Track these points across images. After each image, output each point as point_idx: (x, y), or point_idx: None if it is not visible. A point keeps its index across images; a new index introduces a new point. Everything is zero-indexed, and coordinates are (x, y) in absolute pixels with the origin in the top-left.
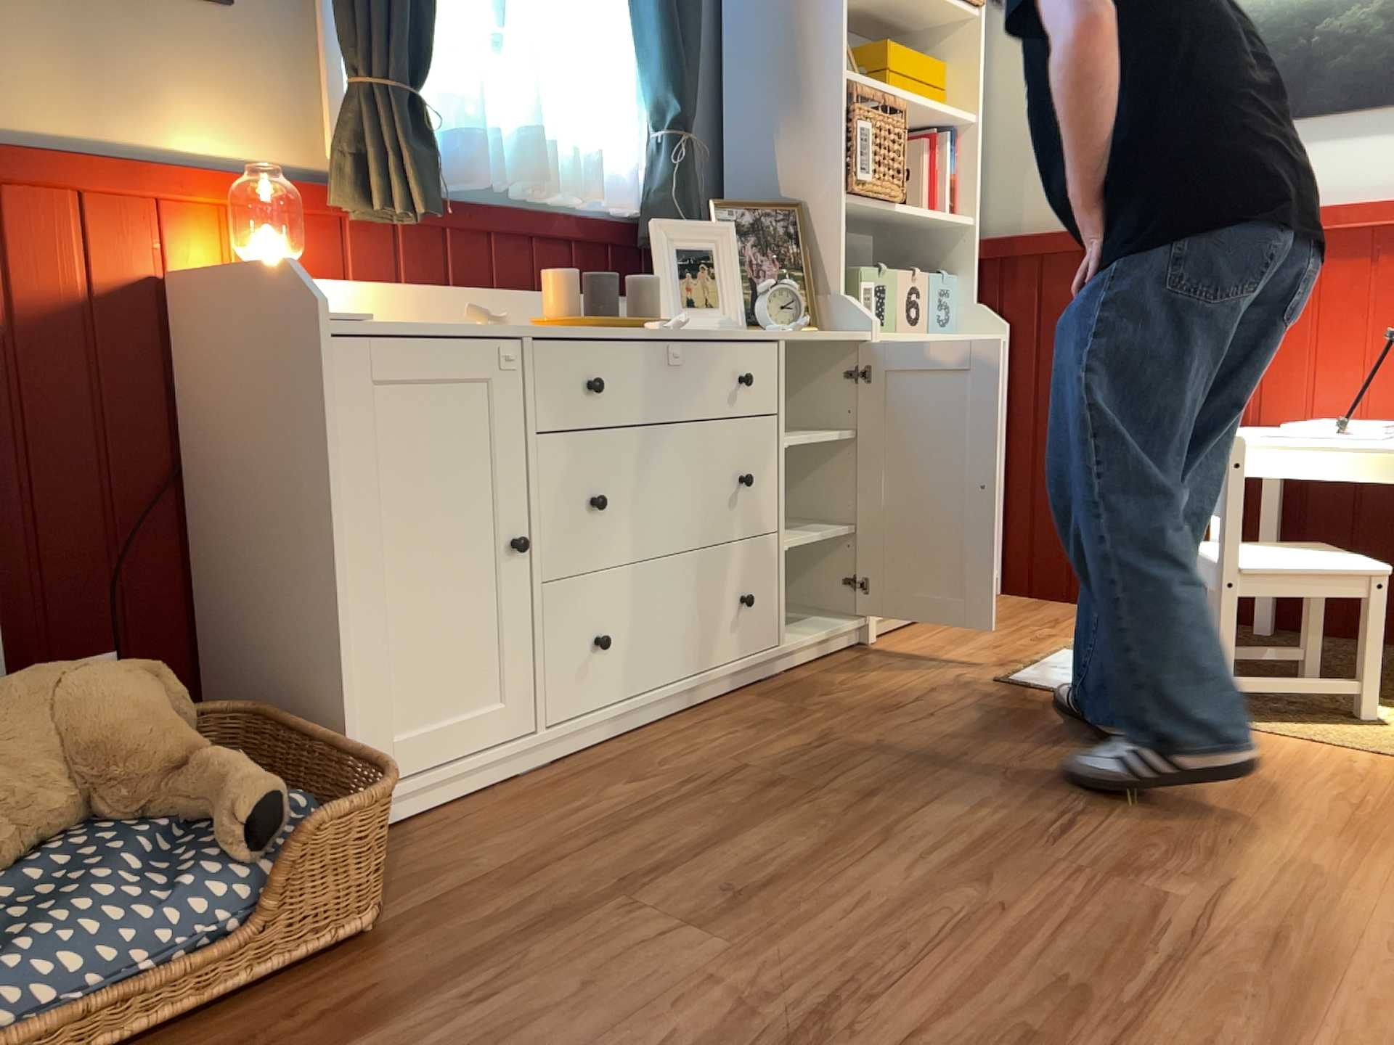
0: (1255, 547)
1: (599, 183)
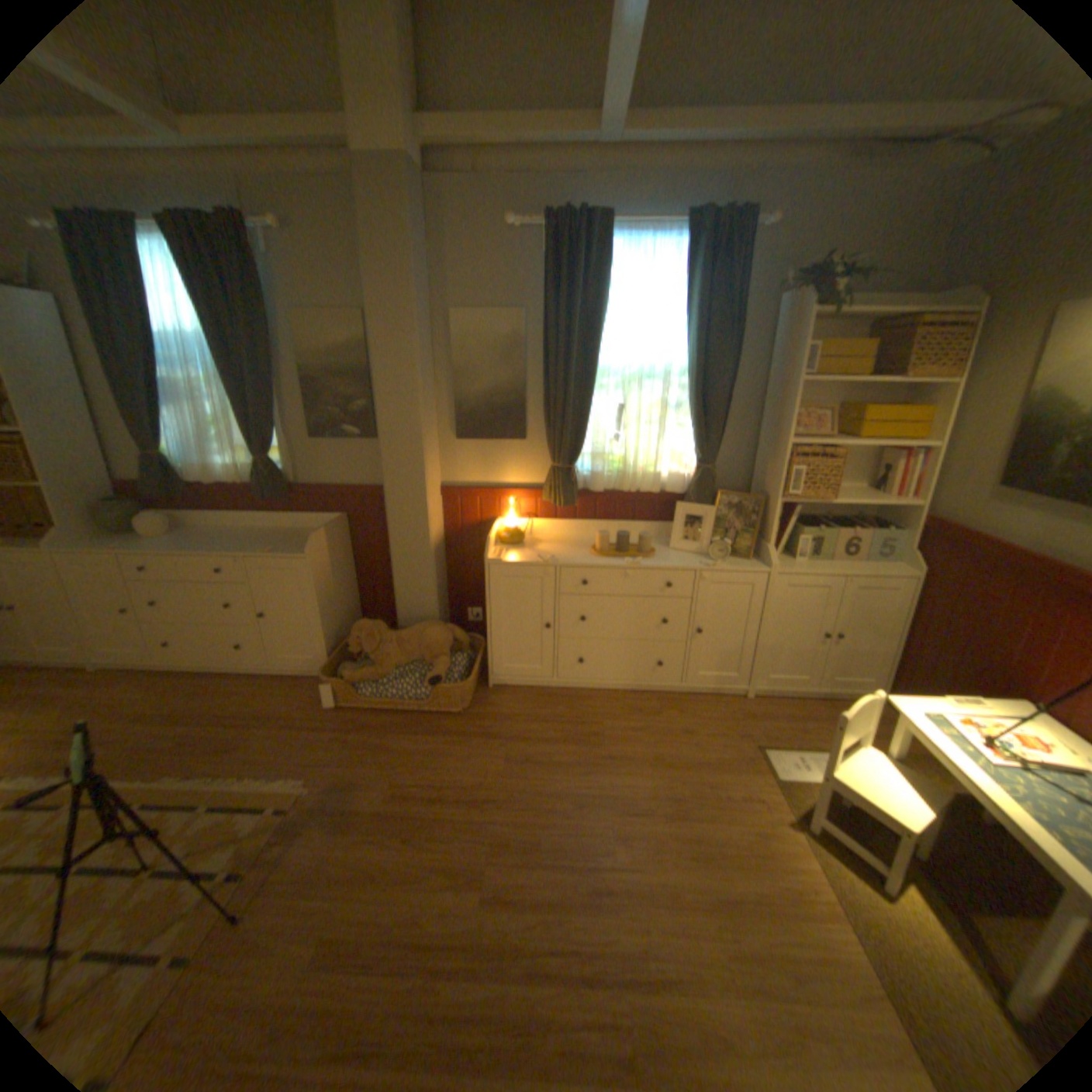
0: (897, 772)
1: (668, 480)
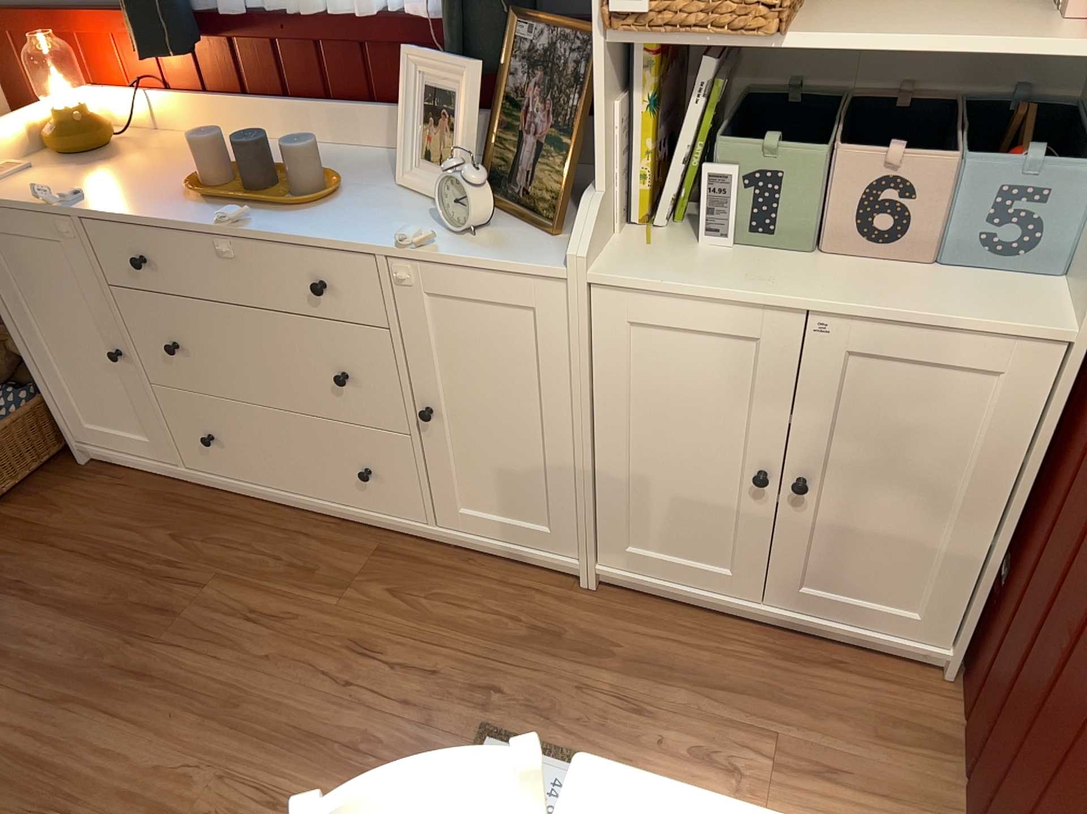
0: None
1: None
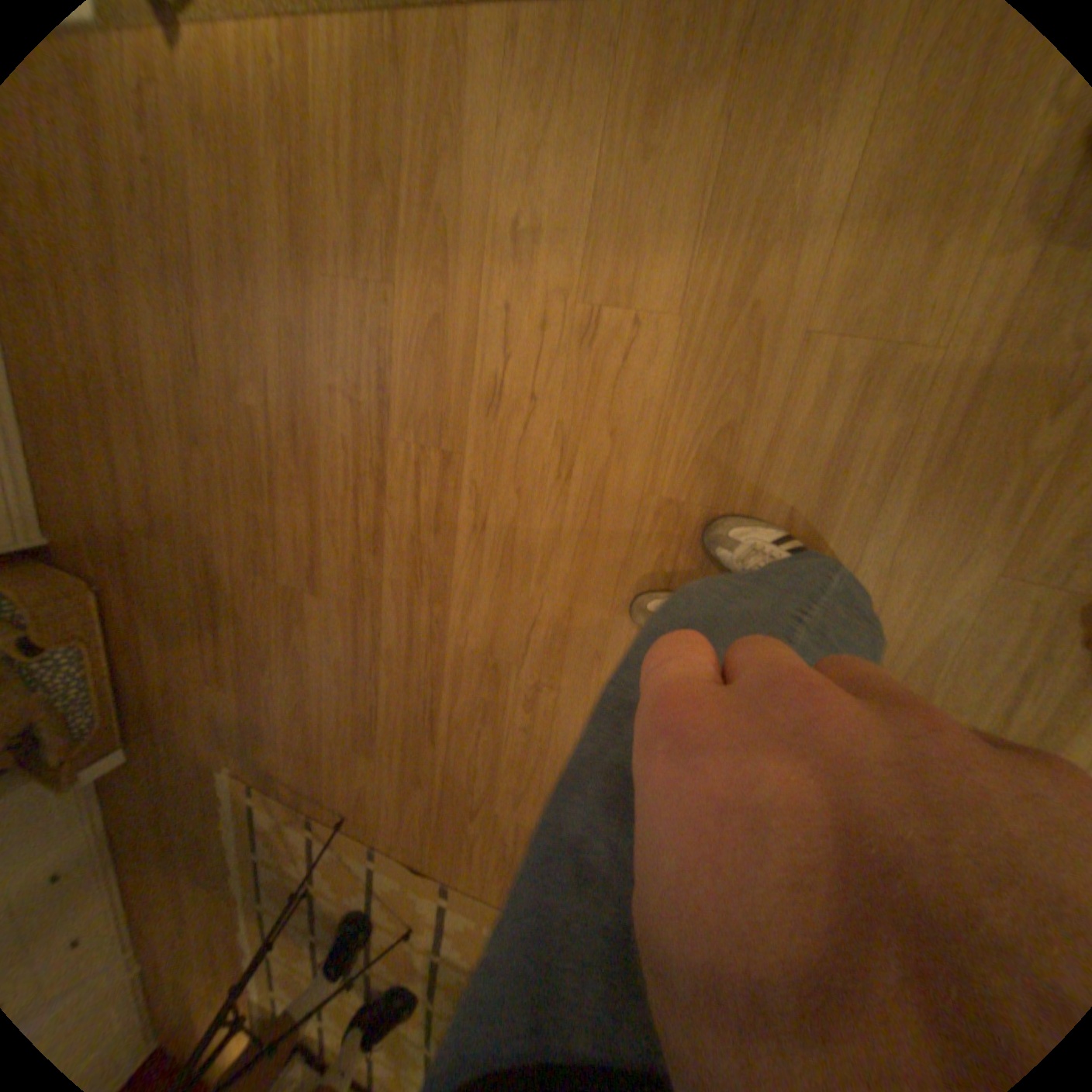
0: None
1: None
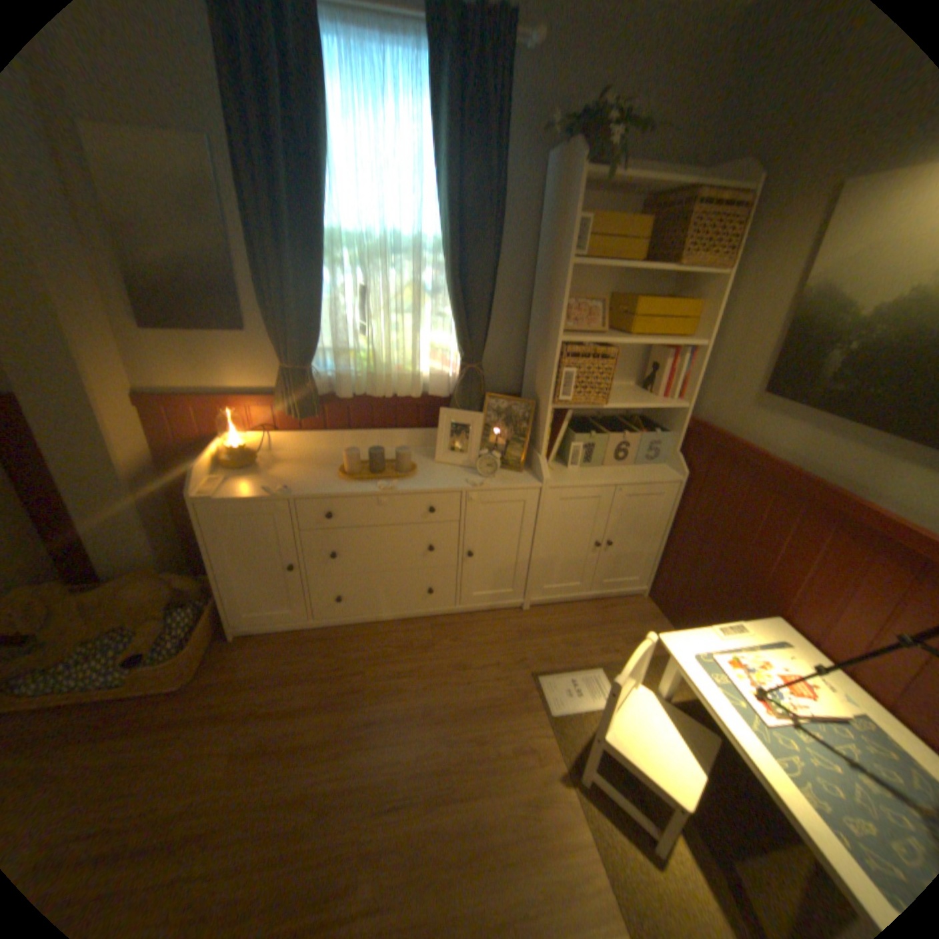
0: (667, 719)
1: (432, 381)
